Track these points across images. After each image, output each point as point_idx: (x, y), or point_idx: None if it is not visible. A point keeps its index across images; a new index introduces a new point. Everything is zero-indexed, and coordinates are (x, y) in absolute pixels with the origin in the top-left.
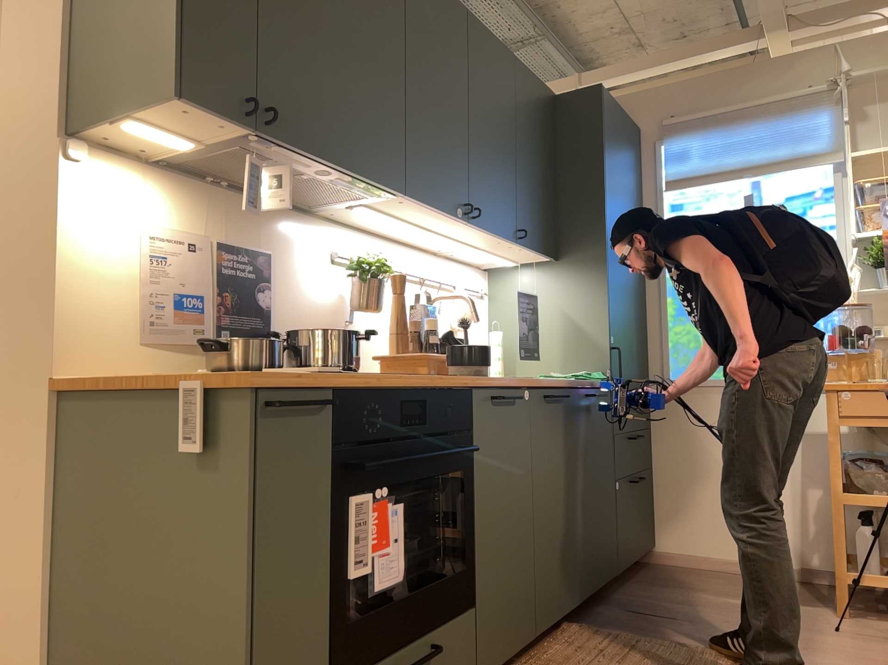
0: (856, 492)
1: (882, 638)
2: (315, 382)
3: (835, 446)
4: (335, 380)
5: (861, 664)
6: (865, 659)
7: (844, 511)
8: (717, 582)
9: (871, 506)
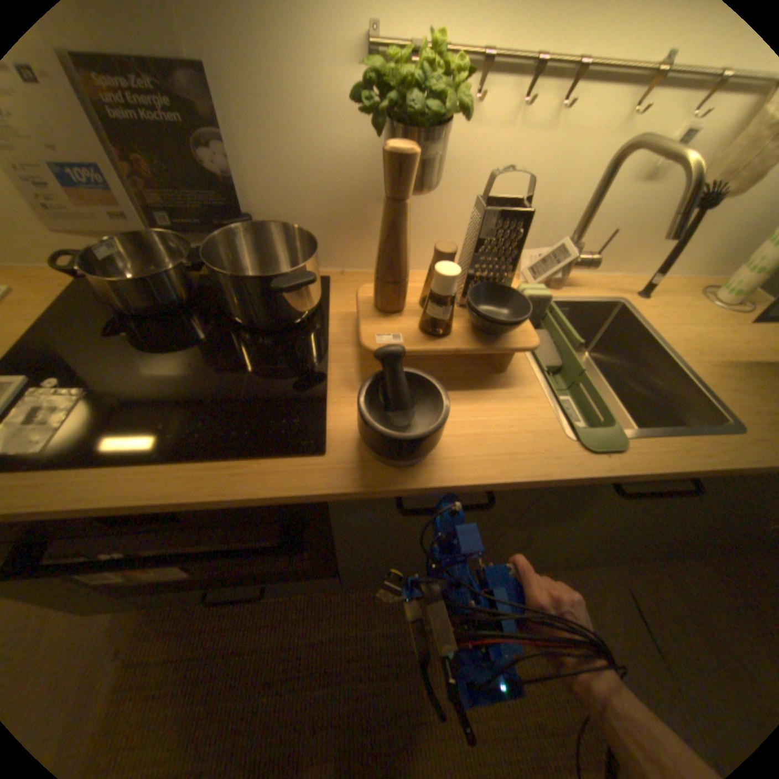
0: None
1: None
2: None
3: None
4: None
5: None
6: None
7: None
8: None
9: None
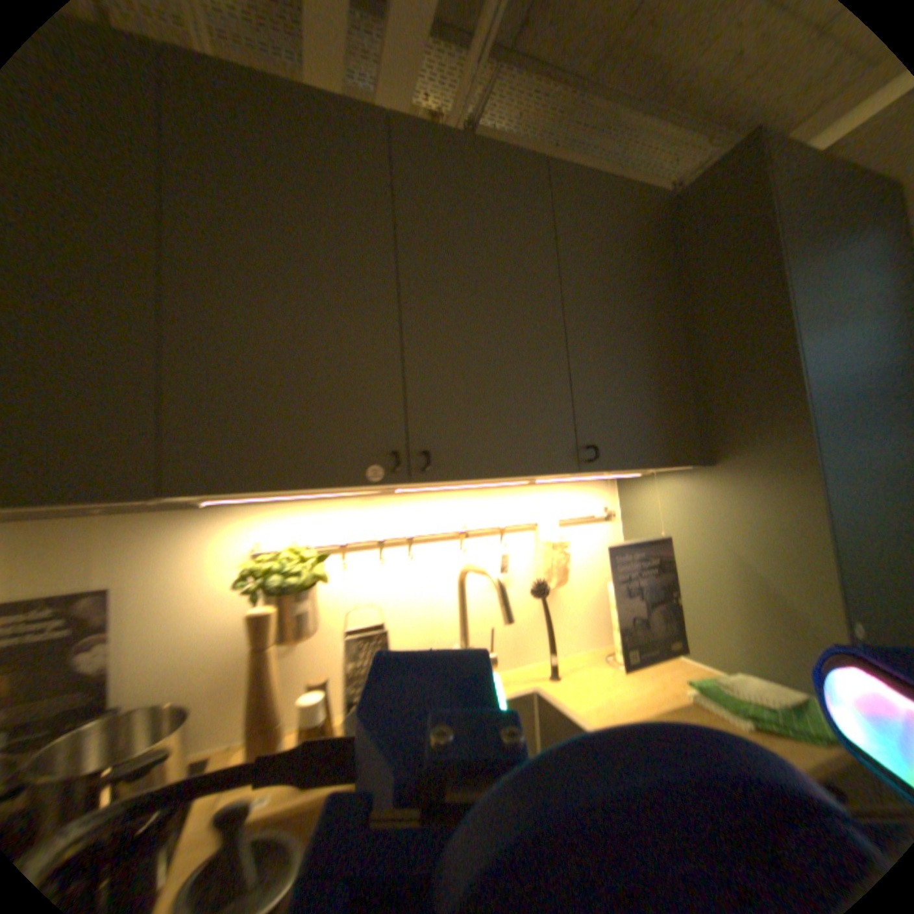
0: None
1: None
2: None
3: None
4: None
5: None
6: None
7: None
8: None
9: None
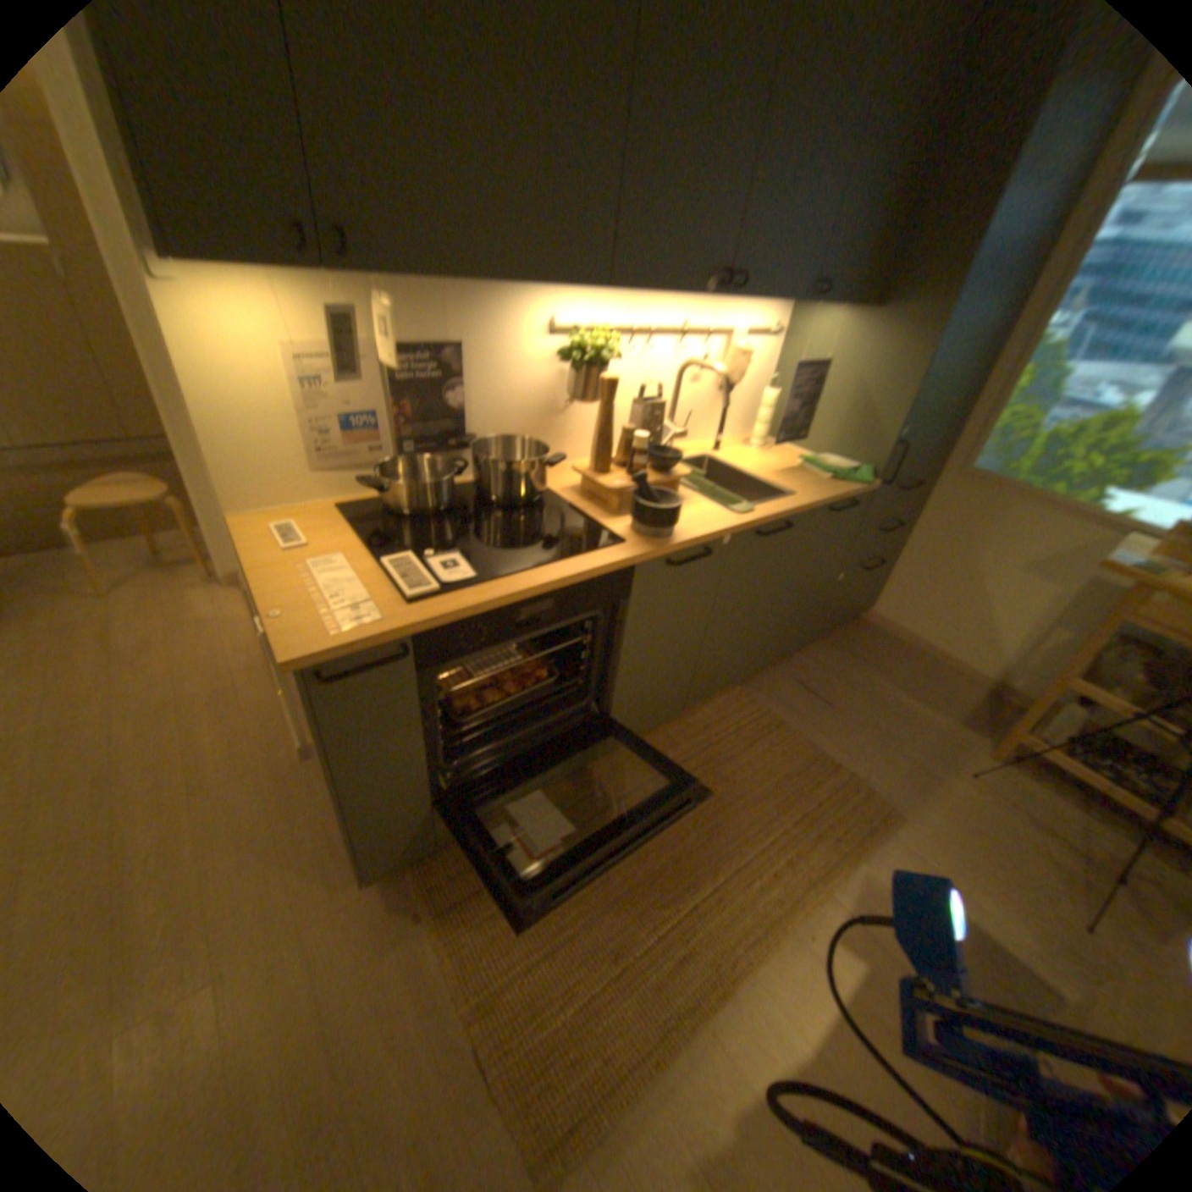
0: (1095, 681)
1: (1011, 804)
2: (382, 639)
3: (1102, 639)
4: (410, 630)
5: (962, 831)
6: (971, 826)
7: (1063, 695)
8: (905, 666)
9: (1098, 704)
